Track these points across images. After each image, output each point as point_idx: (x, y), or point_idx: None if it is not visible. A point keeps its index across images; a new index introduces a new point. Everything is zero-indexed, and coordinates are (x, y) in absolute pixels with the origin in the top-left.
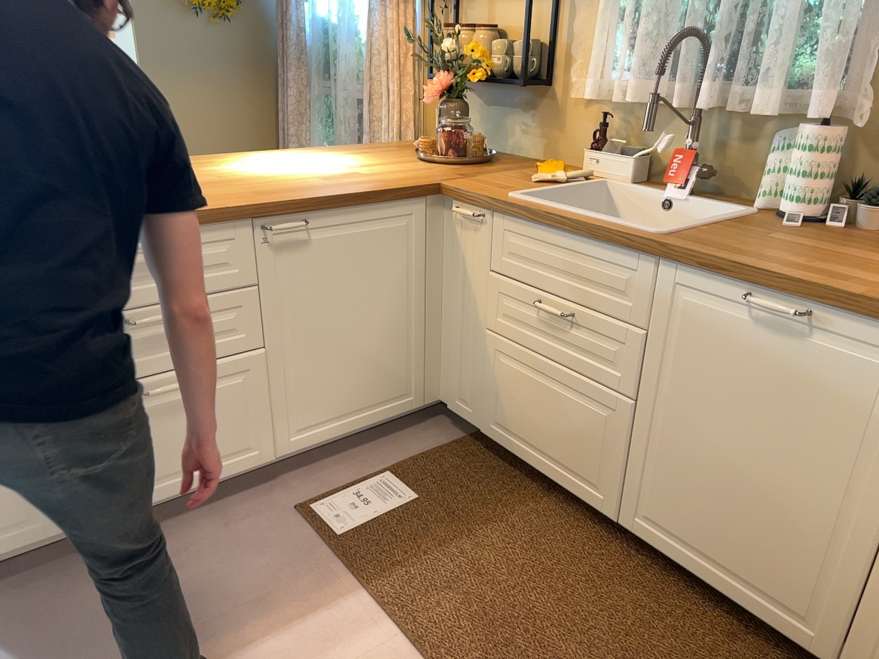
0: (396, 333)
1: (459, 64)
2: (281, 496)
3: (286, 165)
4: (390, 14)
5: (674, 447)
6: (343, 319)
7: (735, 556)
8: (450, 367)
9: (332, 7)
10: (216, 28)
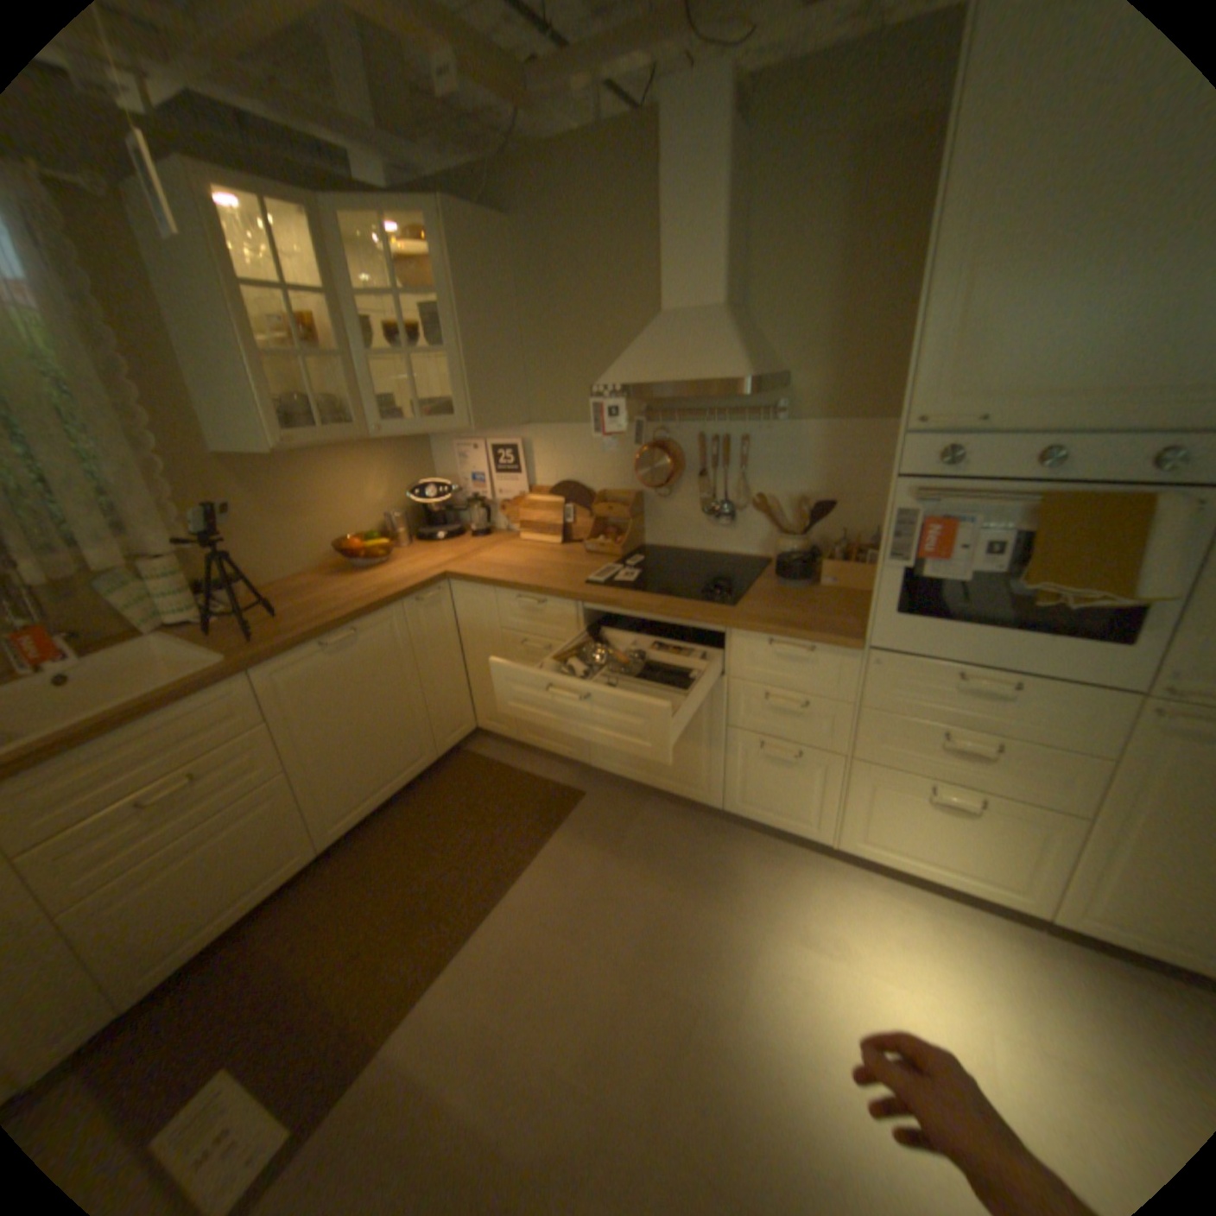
0: None
1: None
2: None
3: None
4: None
5: (326, 765)
6: None
7: (385, 773)
8: None
9: None
10: None
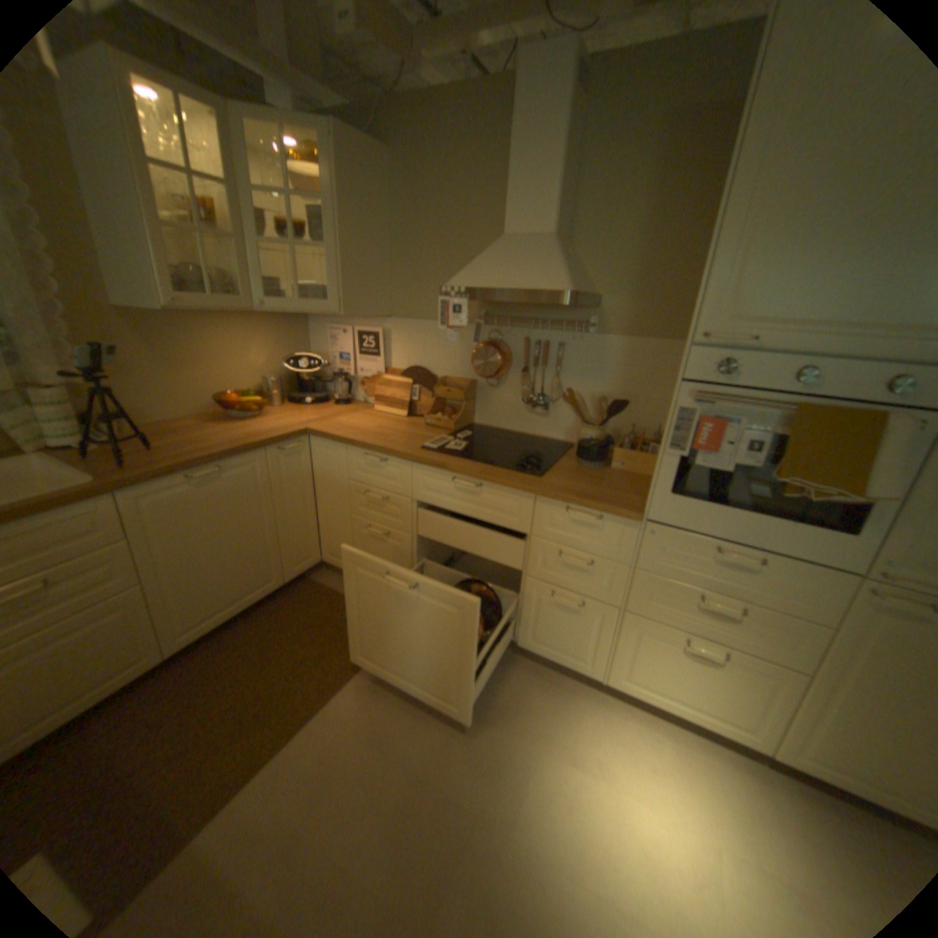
0: None
1: None
2: None
3: None
4: None
5: (182, 580)
6: None
7: (236, 592)
8: None
9: None
10: None
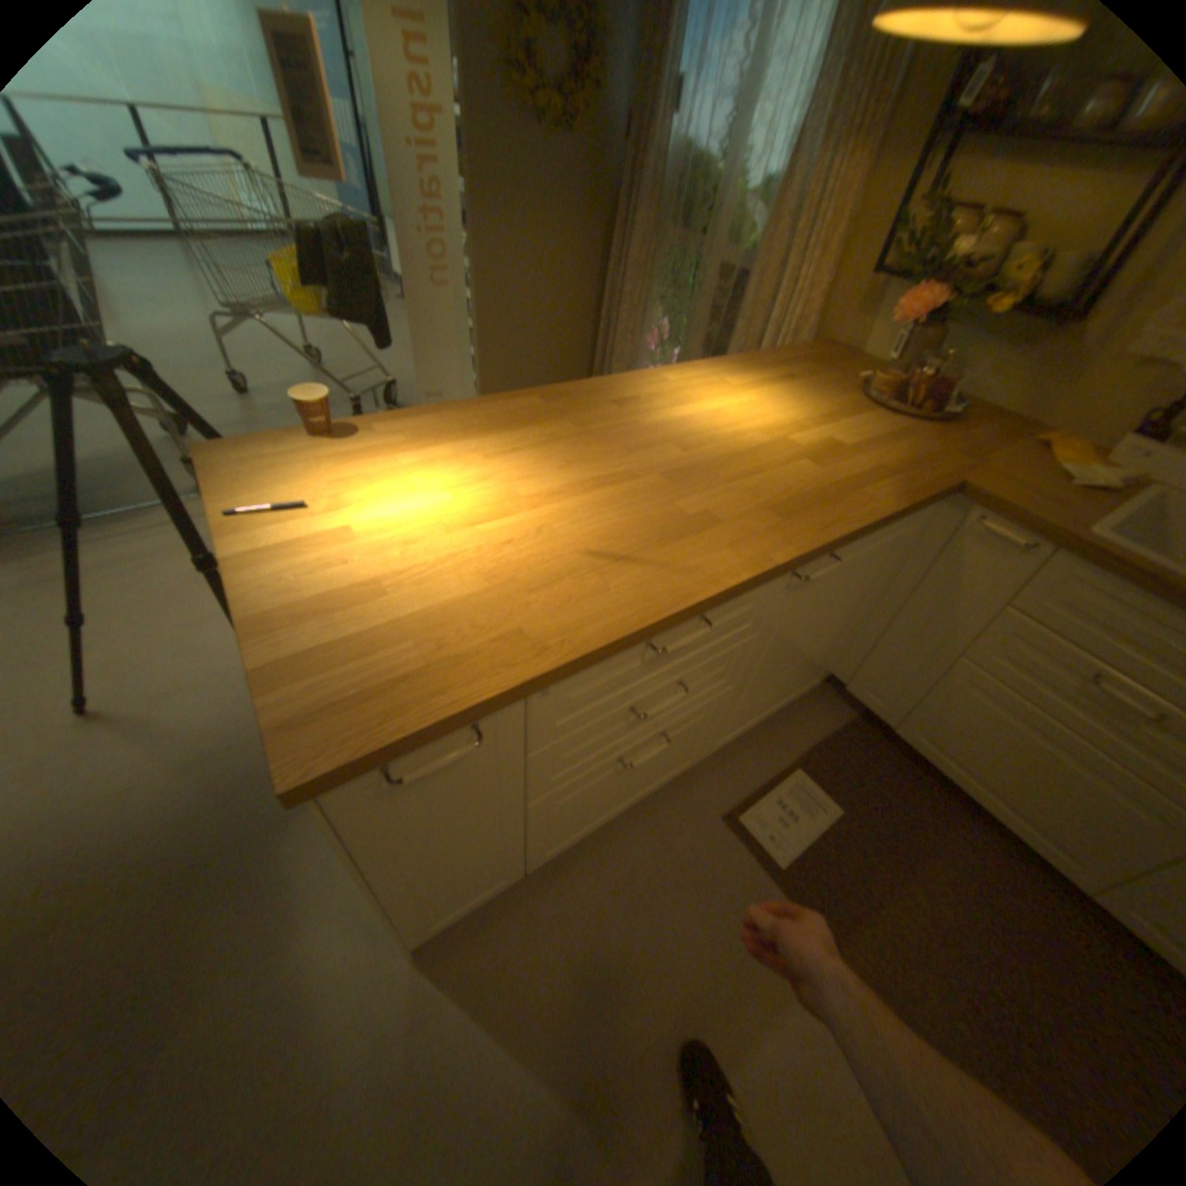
0: (839, 636)
1: (969, 271)
2: (704, 801)
3: (732, 412)
4: (838, 160)
5: None
6: (808, 639)
7: None
8: (872, 661)
9: (713, 122)
10: (553, 137)
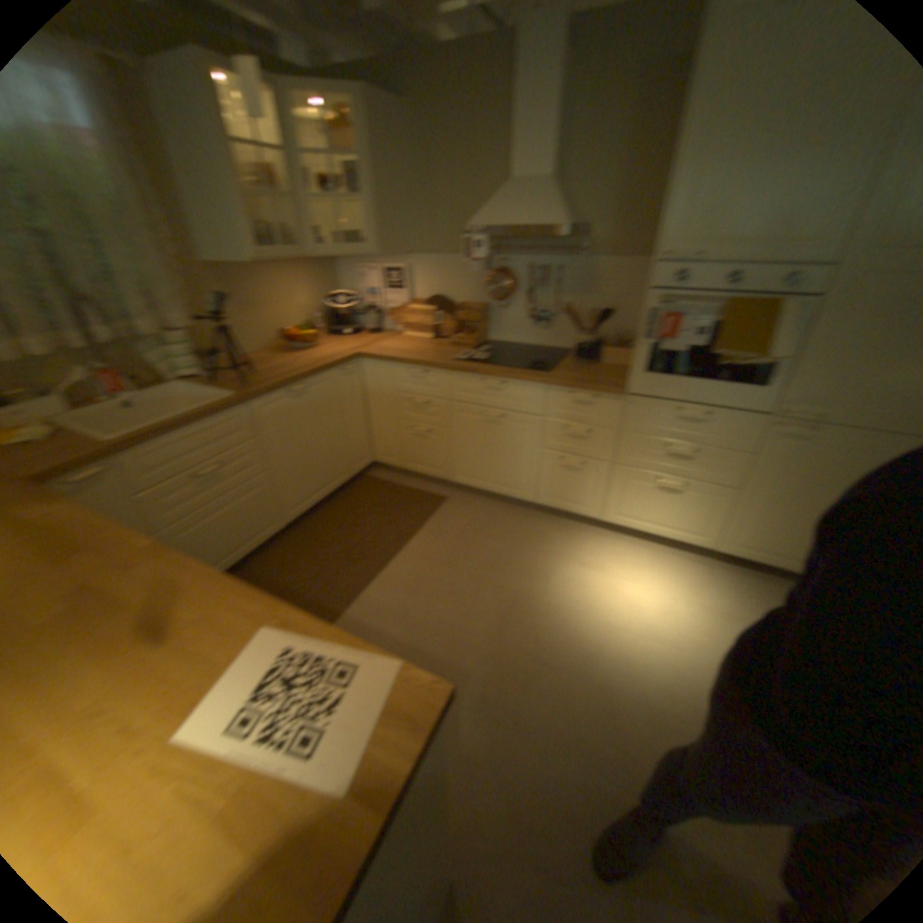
0: None
1: None
2: None
3: None
4: None
5: (295, 469)
6: None
7: (326, 480)
8: None
9: None
10: None
